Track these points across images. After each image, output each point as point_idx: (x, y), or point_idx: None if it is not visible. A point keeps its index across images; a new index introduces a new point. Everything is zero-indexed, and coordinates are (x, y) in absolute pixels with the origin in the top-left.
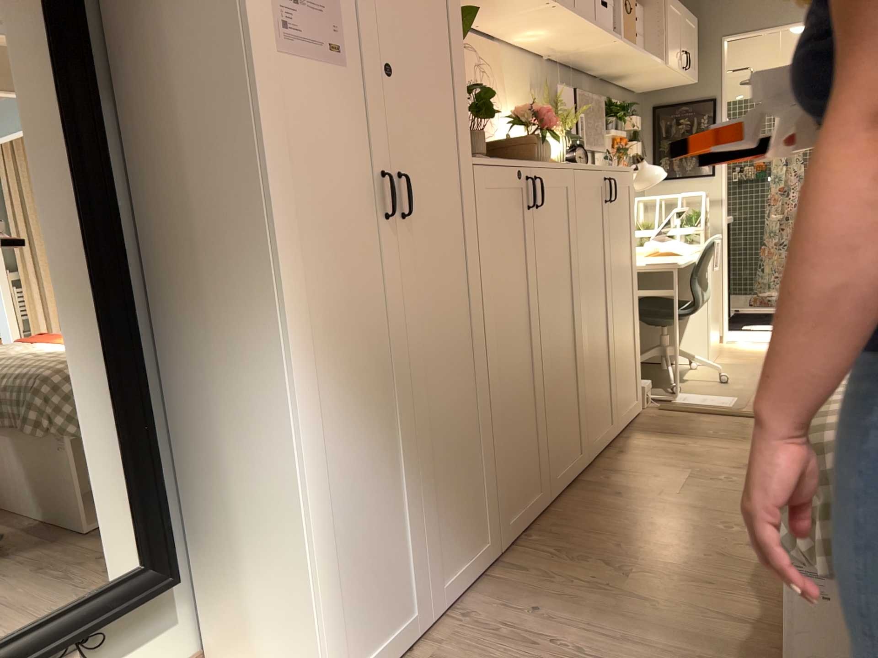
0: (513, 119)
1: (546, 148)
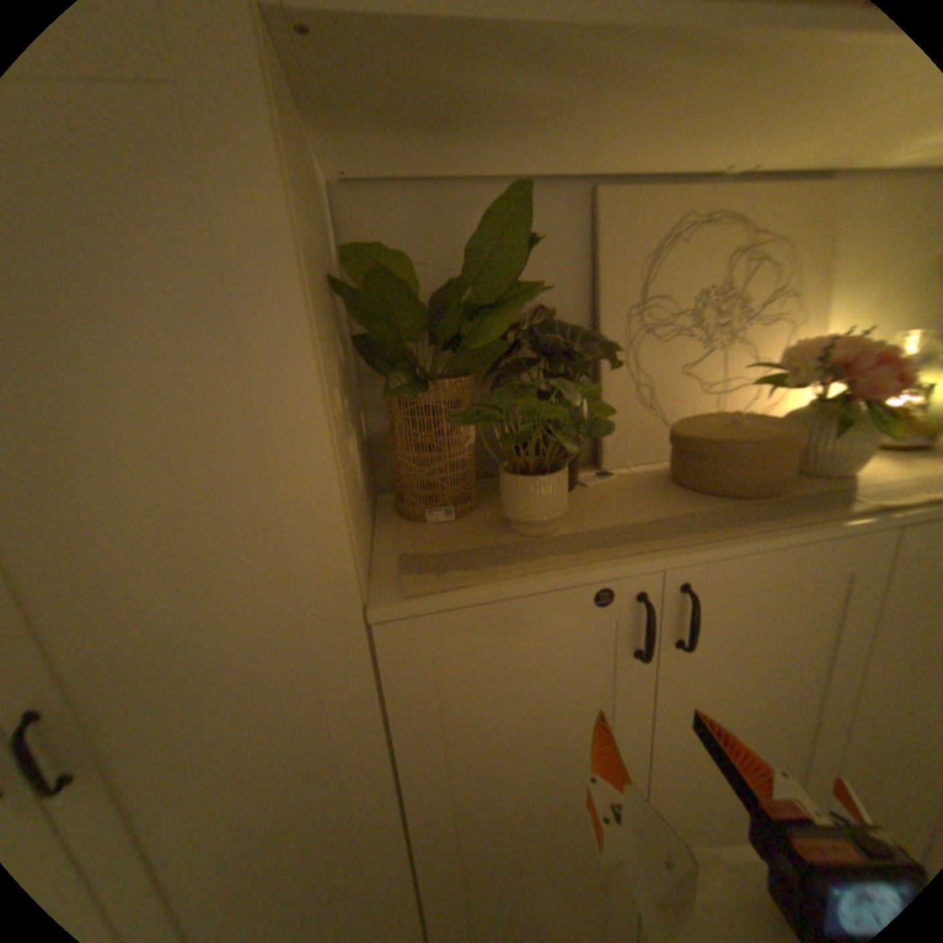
0: (779, 379)
1: (866, 443)
